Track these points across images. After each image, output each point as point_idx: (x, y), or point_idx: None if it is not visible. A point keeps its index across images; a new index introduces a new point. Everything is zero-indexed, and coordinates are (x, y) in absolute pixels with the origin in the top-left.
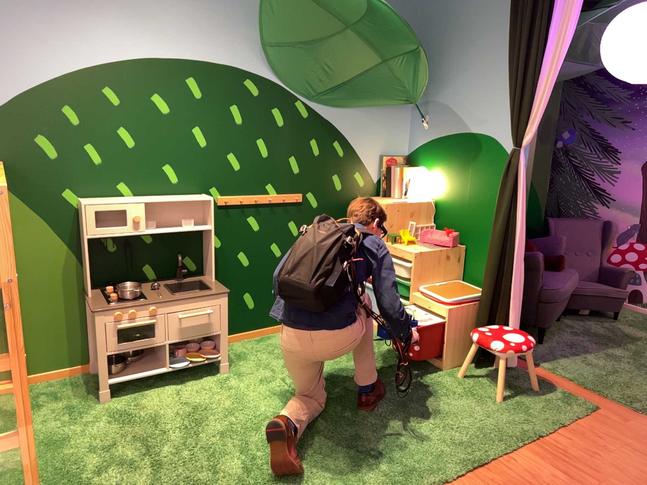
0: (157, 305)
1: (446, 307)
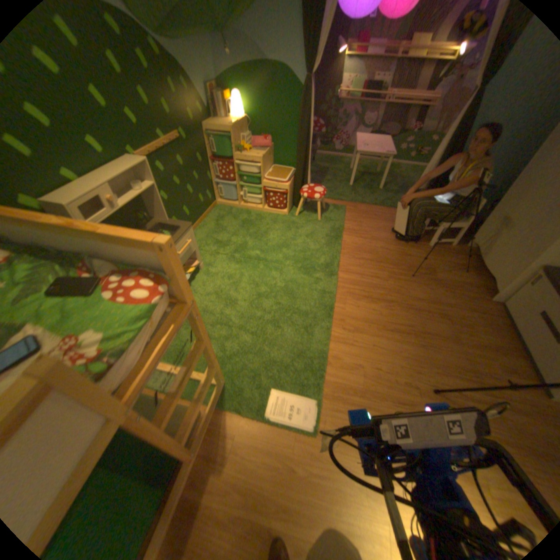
0: None
1: (288, 185)
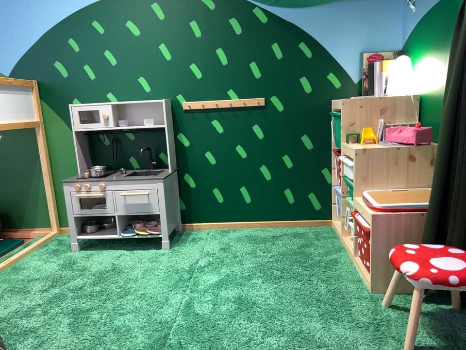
0: (102, 184)
1: (375, 215)
